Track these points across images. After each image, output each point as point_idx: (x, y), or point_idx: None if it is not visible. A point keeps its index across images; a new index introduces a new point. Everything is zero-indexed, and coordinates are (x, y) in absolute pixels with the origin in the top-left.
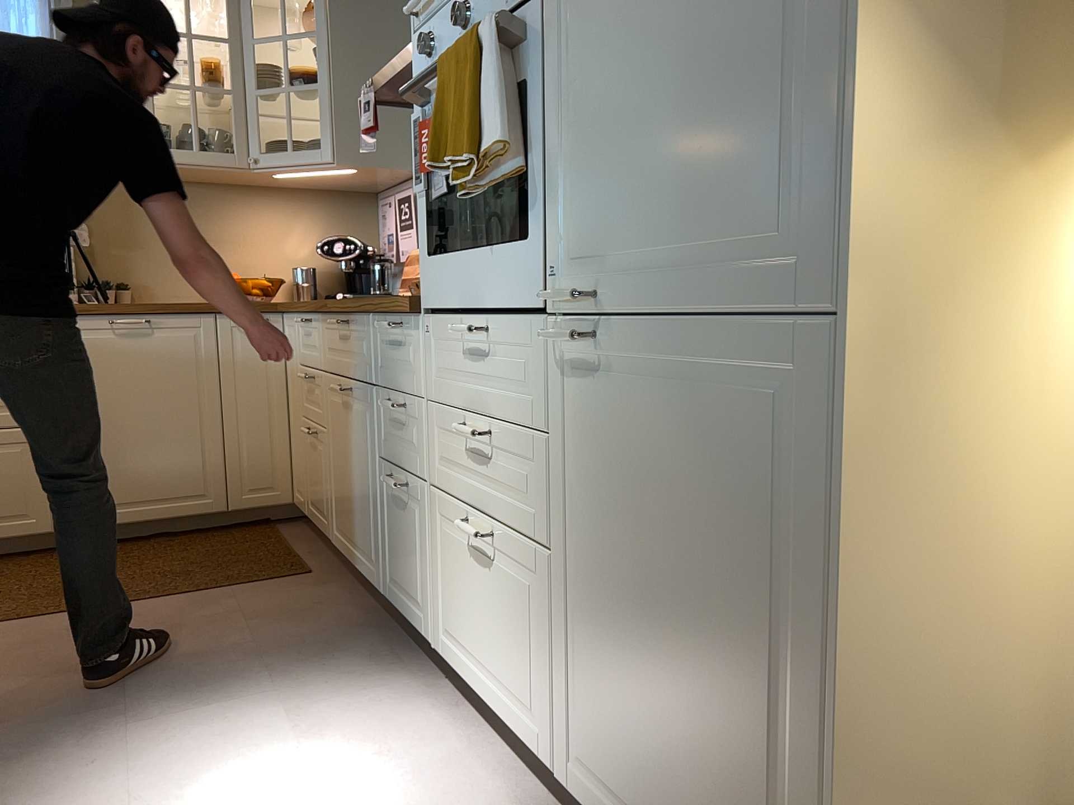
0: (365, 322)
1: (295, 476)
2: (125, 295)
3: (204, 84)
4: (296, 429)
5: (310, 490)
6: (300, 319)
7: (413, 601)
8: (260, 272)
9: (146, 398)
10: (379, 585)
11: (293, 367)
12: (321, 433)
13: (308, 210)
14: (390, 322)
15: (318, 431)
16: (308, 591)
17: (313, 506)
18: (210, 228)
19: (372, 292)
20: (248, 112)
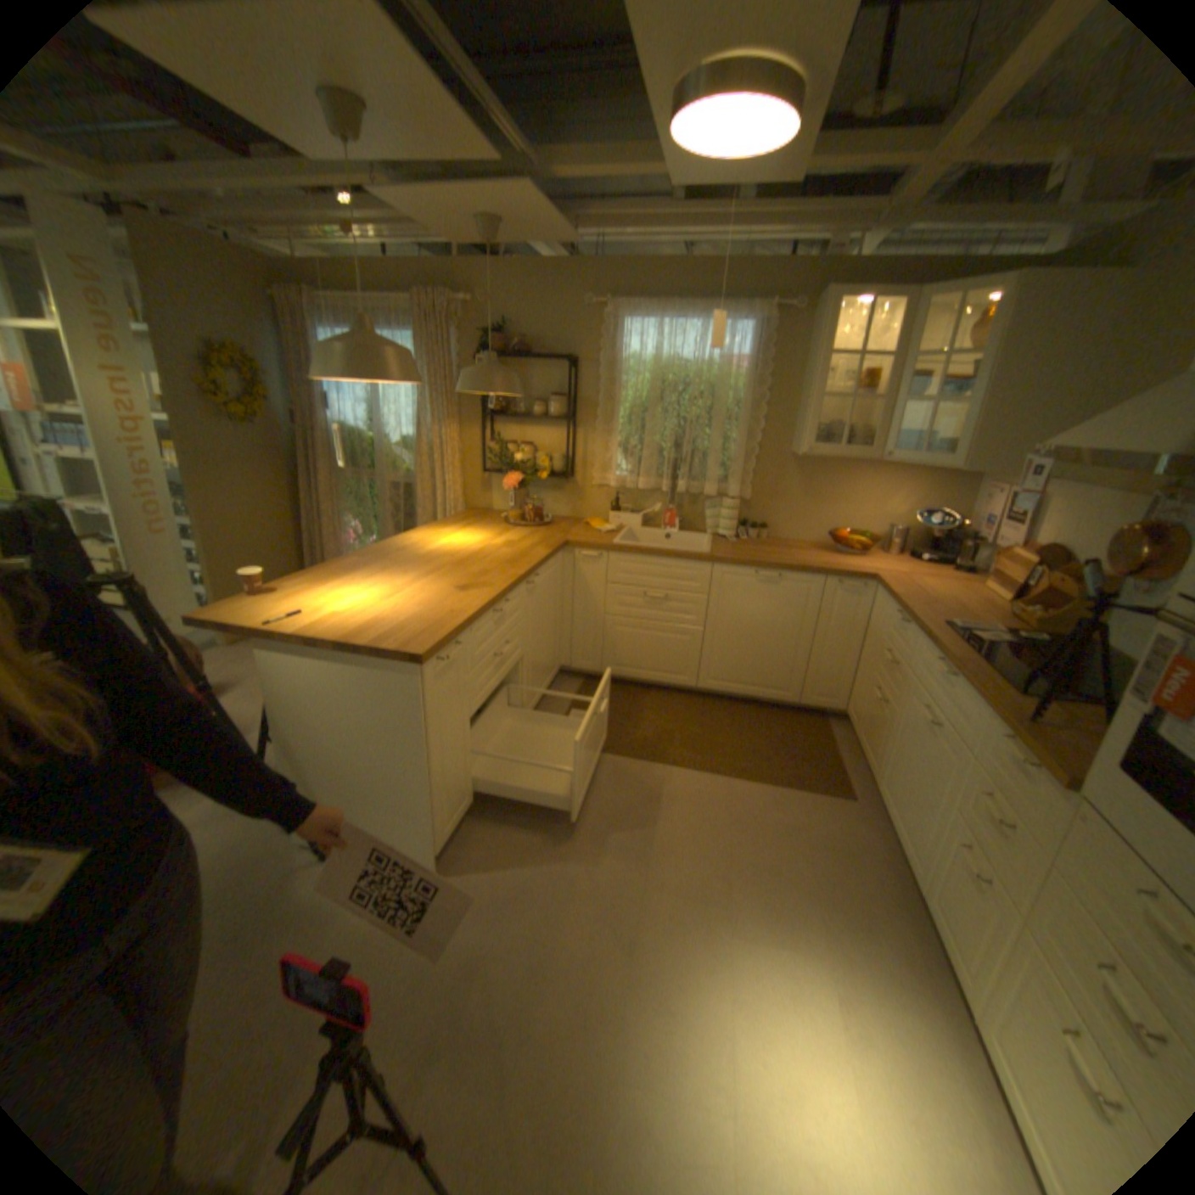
0: (982, 703)
1: (854, 699)
2: (763, 533)
3: (862, 389)
4: (865, 673)
5: (867, 728)
6: (900, 619)
7: (960, 955)
8: (861, 524)
9: (766, 624)
10: (922, 886)
11: (876, 630)
12: (893, 710)
13: (916, 478)
14: (1022, 752)
15: (889, 703)
16: (852, 825)
17: (865, 739)
18: (833, 489)
19: (958, 565)
20: (893, 413)
